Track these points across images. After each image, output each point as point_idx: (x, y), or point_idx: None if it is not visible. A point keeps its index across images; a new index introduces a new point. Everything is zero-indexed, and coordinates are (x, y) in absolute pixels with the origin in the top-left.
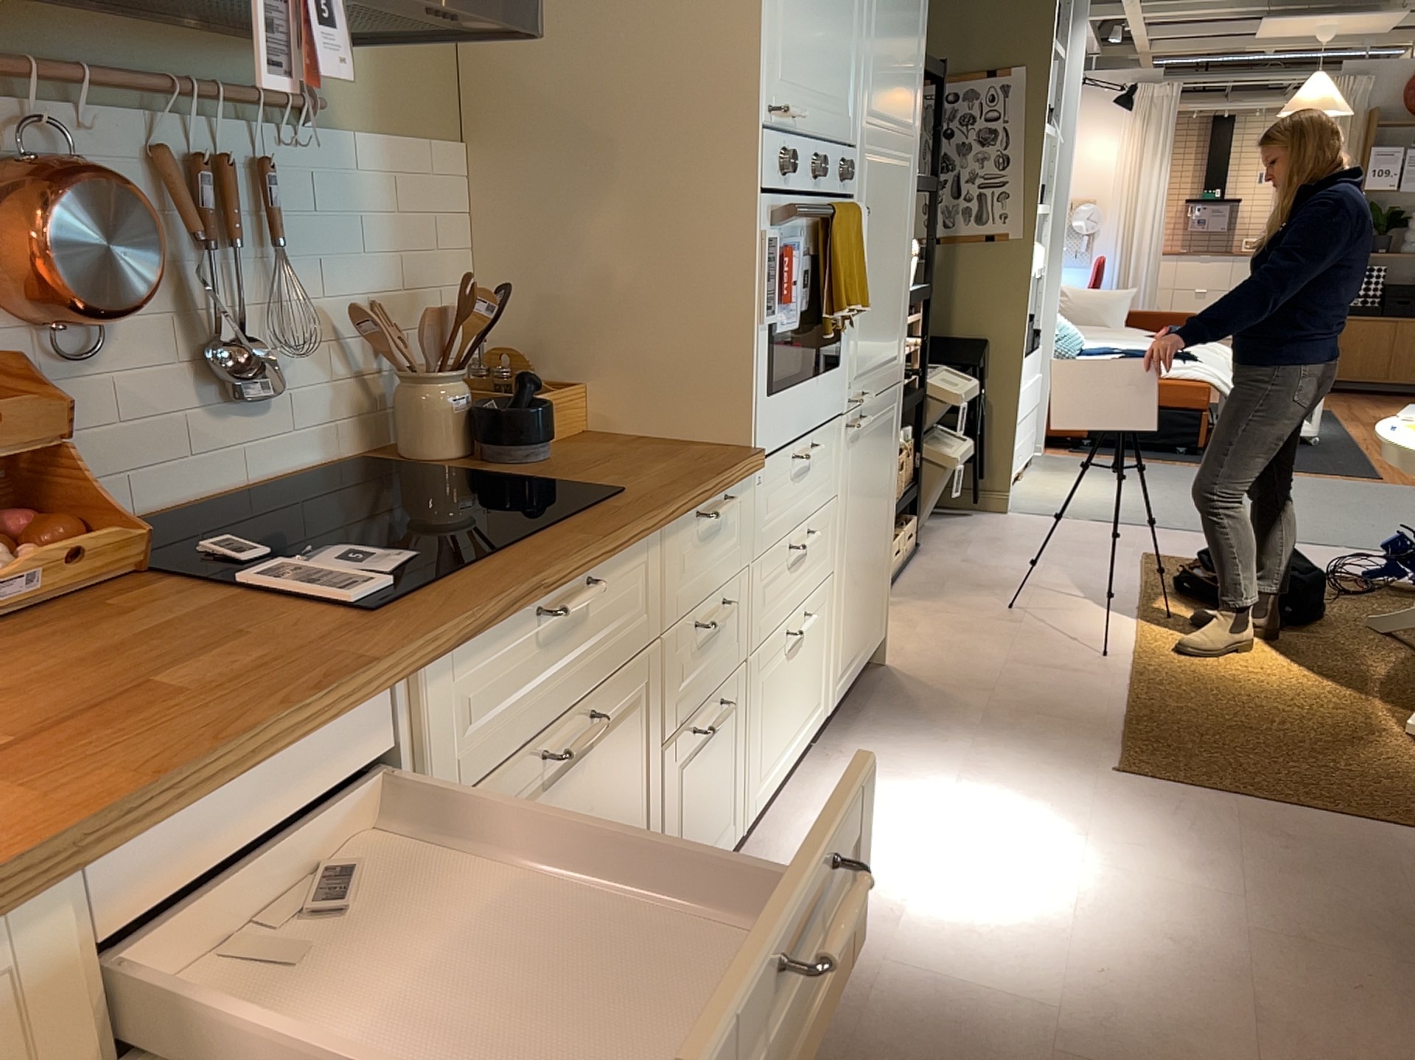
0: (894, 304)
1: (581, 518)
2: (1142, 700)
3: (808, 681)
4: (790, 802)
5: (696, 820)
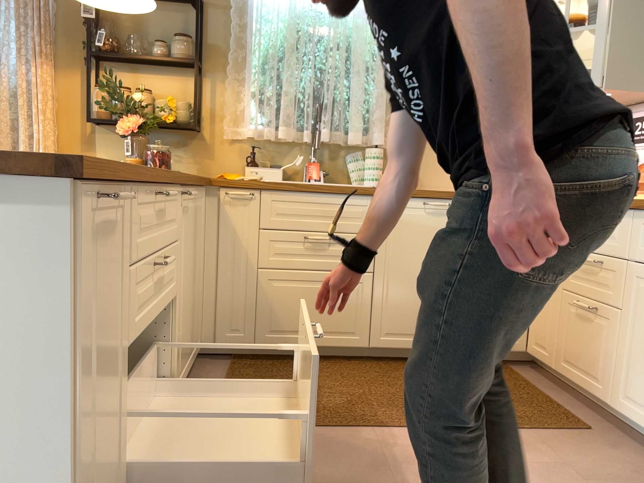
0: None
1: None
2: None
3: None
4: None
5: None
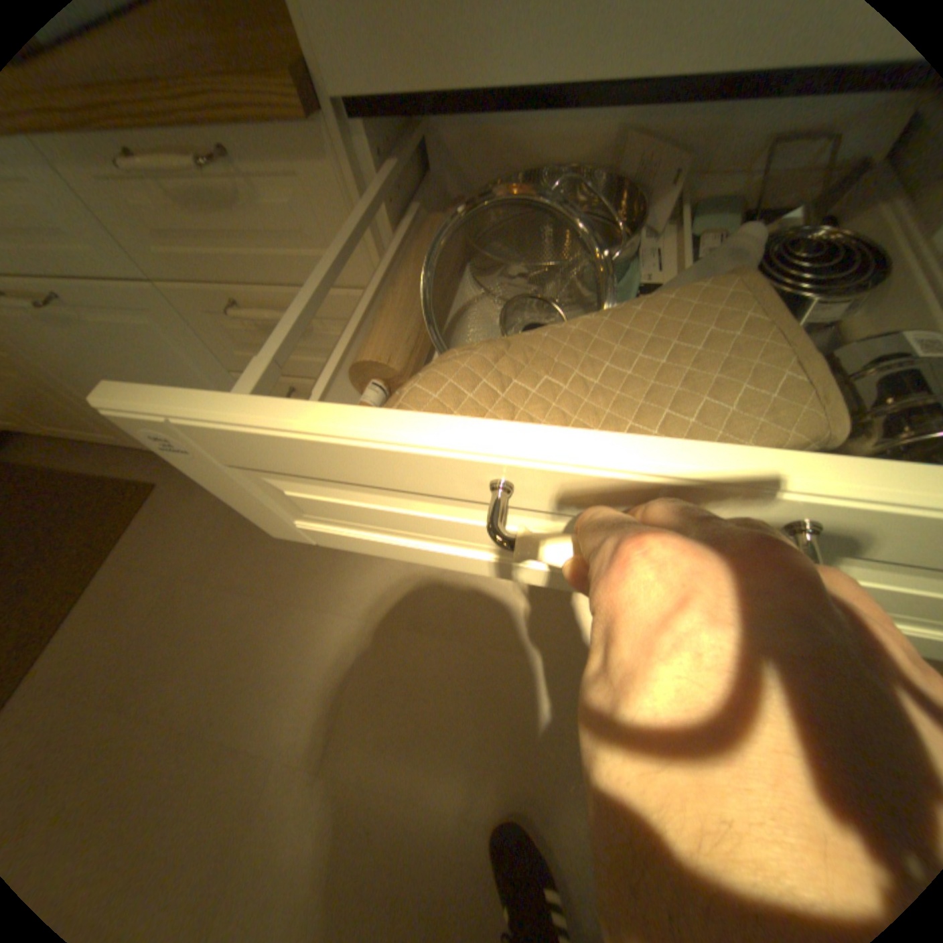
0: None
1: None
2: None
3: None
4: None
5: None
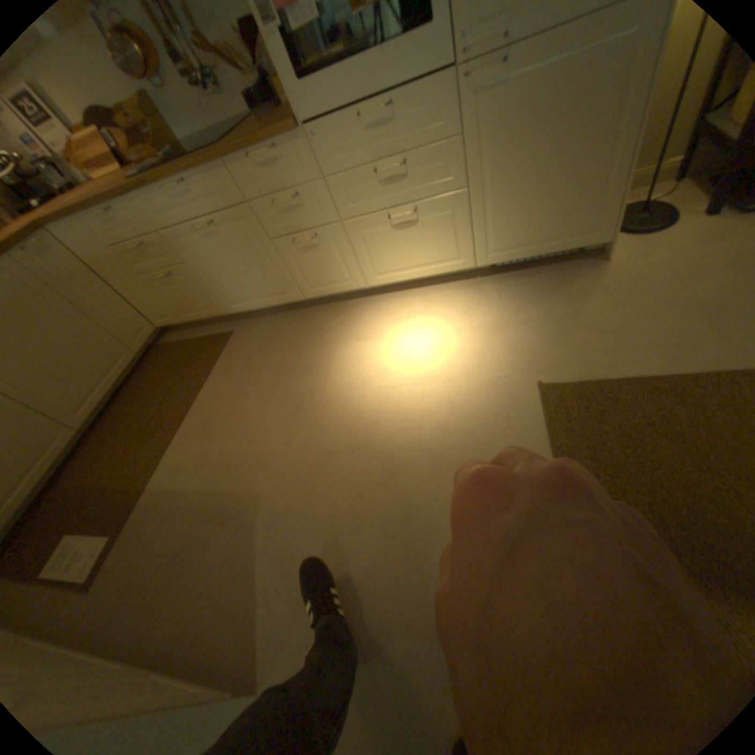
0: None
1: (189, 155)
2: (698, 384)
3: (432, 244)
4: (425, 291)
5: (315, 270)
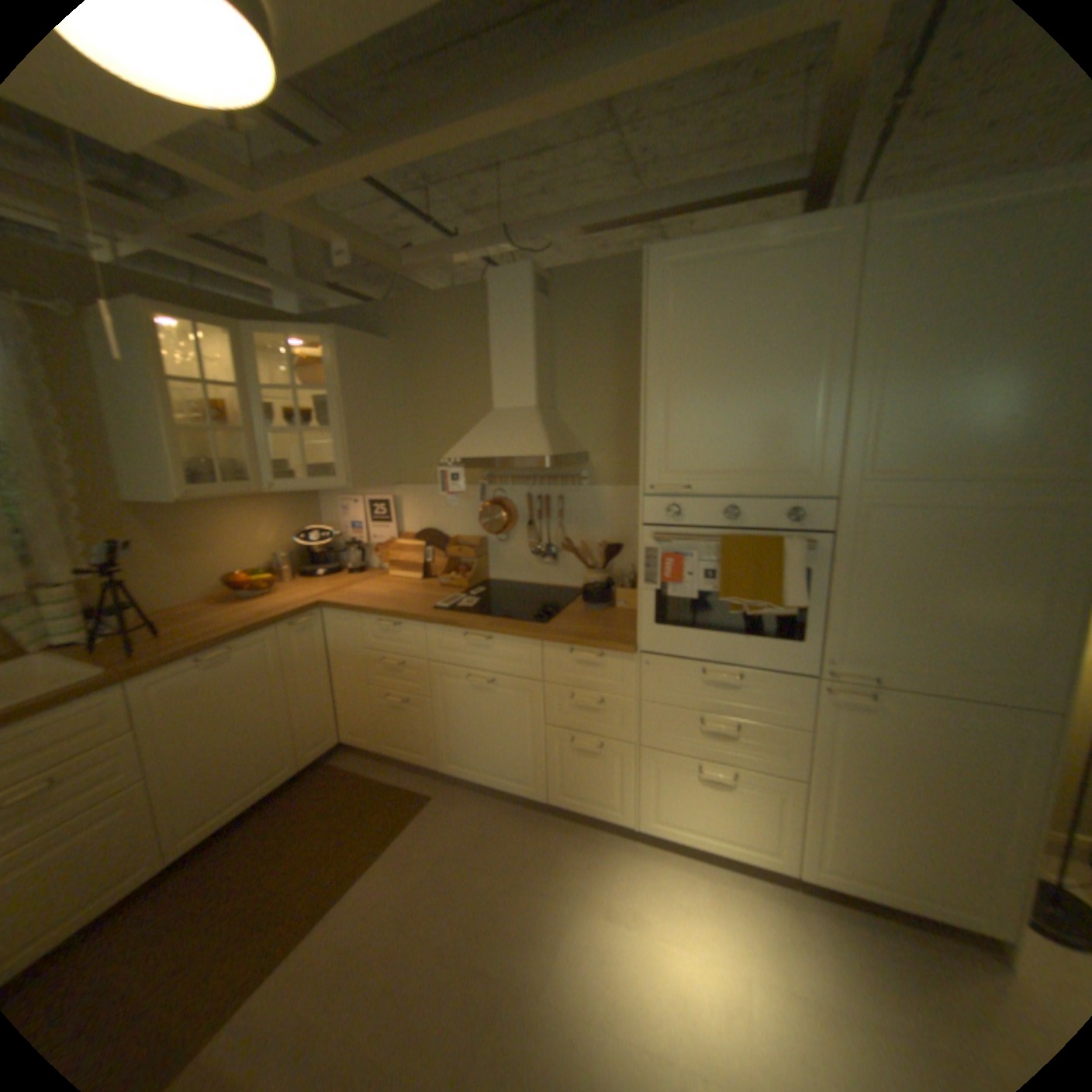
0: (998, 630)
1: (509, 621)
2: None
3: (744, 823)
4: (715, 875)
5: (578, 779)
